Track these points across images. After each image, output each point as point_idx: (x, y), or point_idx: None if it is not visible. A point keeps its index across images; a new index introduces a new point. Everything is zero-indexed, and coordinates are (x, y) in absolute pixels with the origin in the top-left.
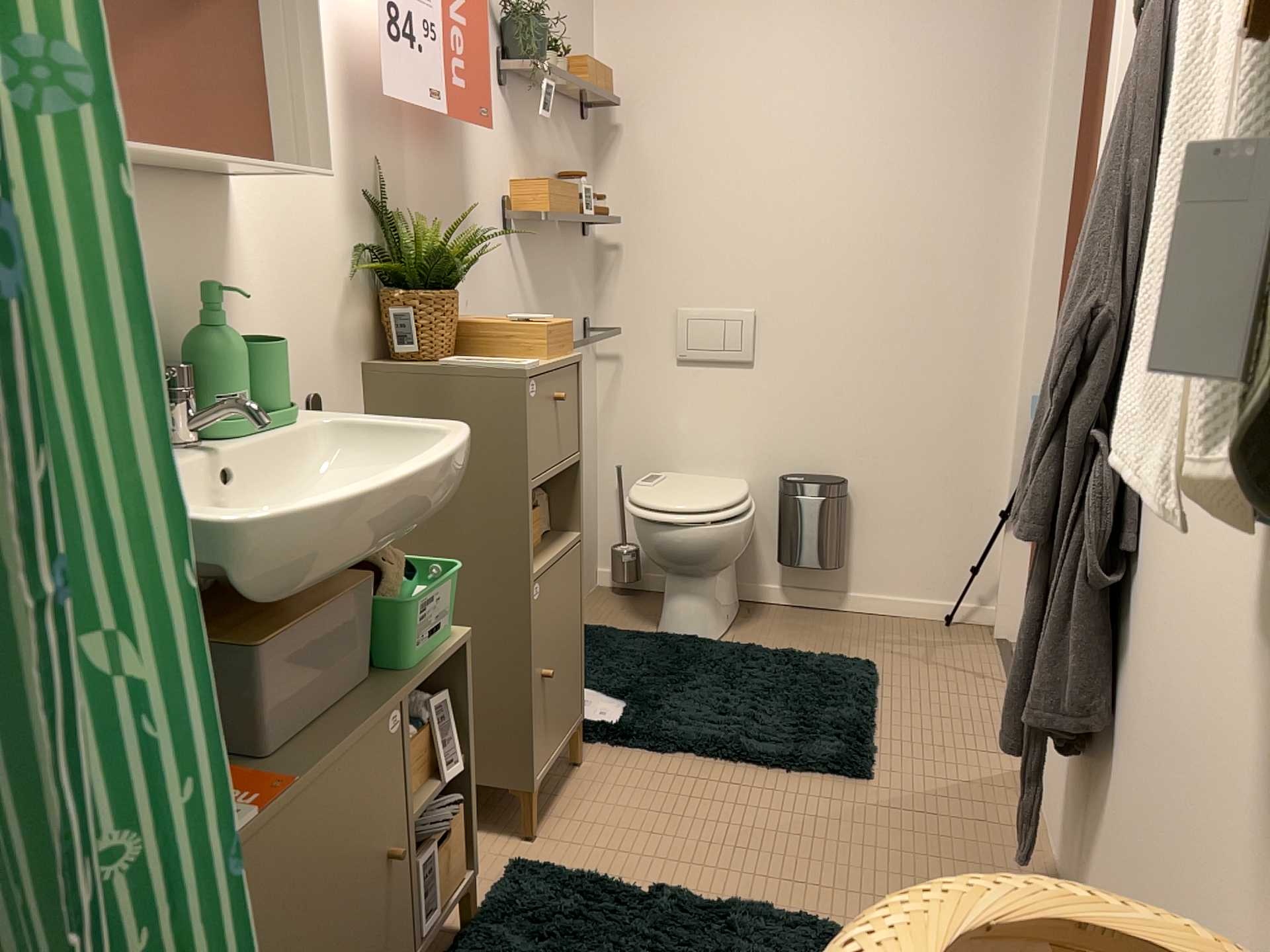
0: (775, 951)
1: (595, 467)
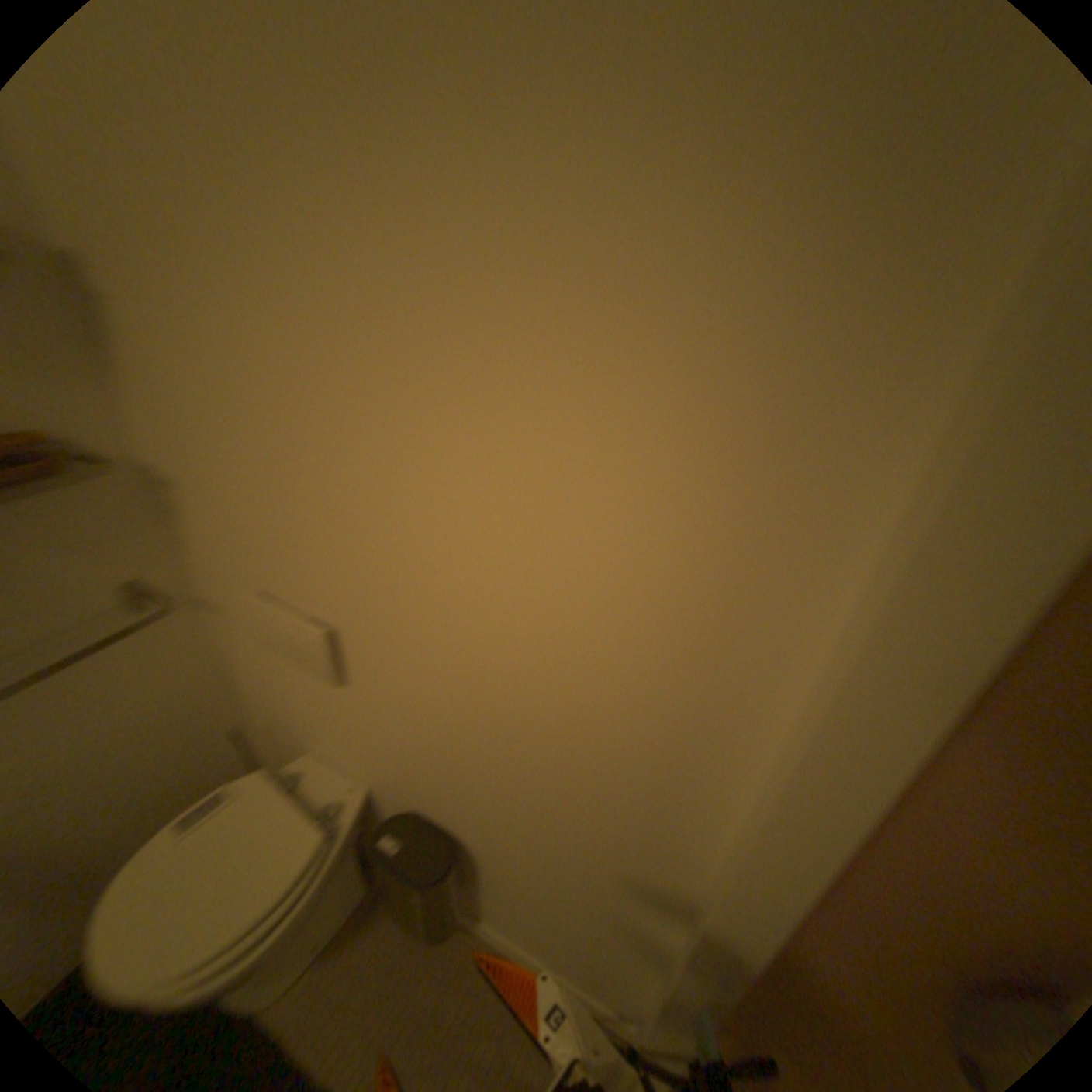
0: None
1: (213, 712)
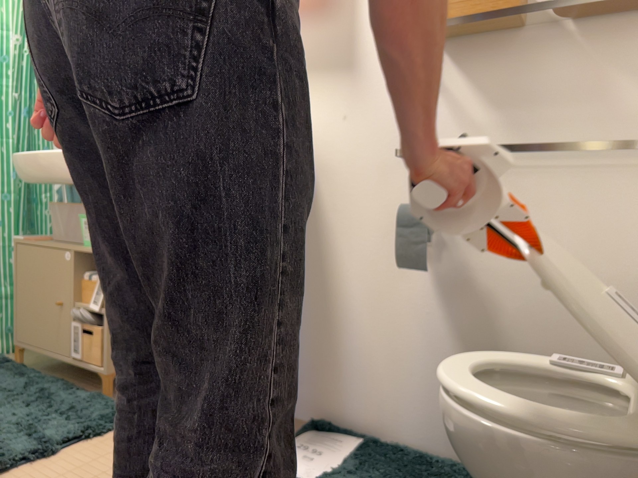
0: None
1: None
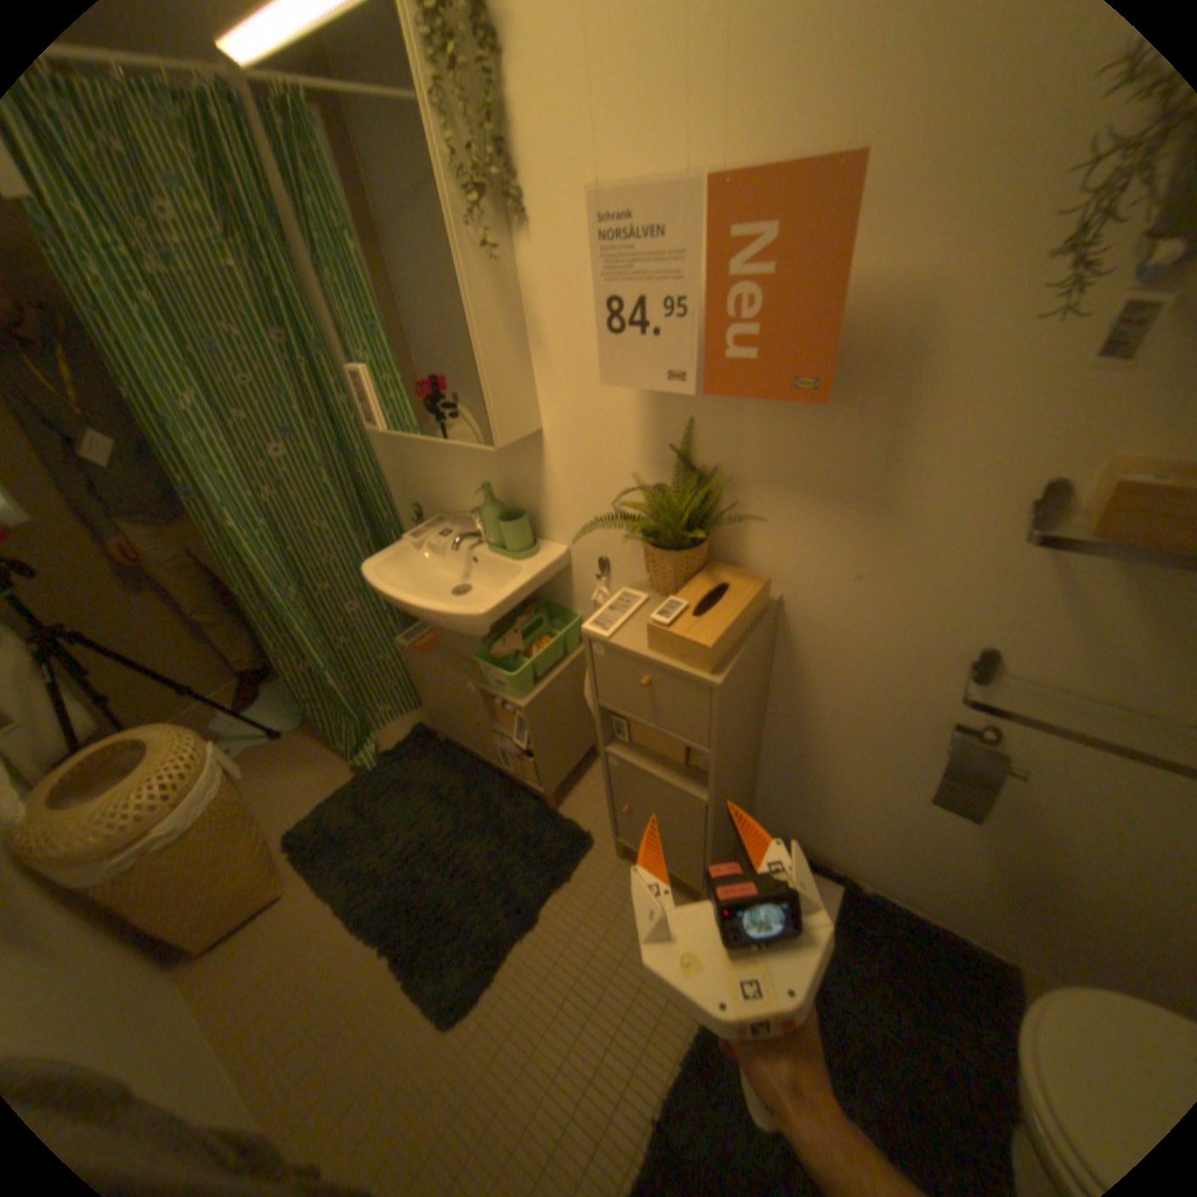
0: (446, 956)
1: None
